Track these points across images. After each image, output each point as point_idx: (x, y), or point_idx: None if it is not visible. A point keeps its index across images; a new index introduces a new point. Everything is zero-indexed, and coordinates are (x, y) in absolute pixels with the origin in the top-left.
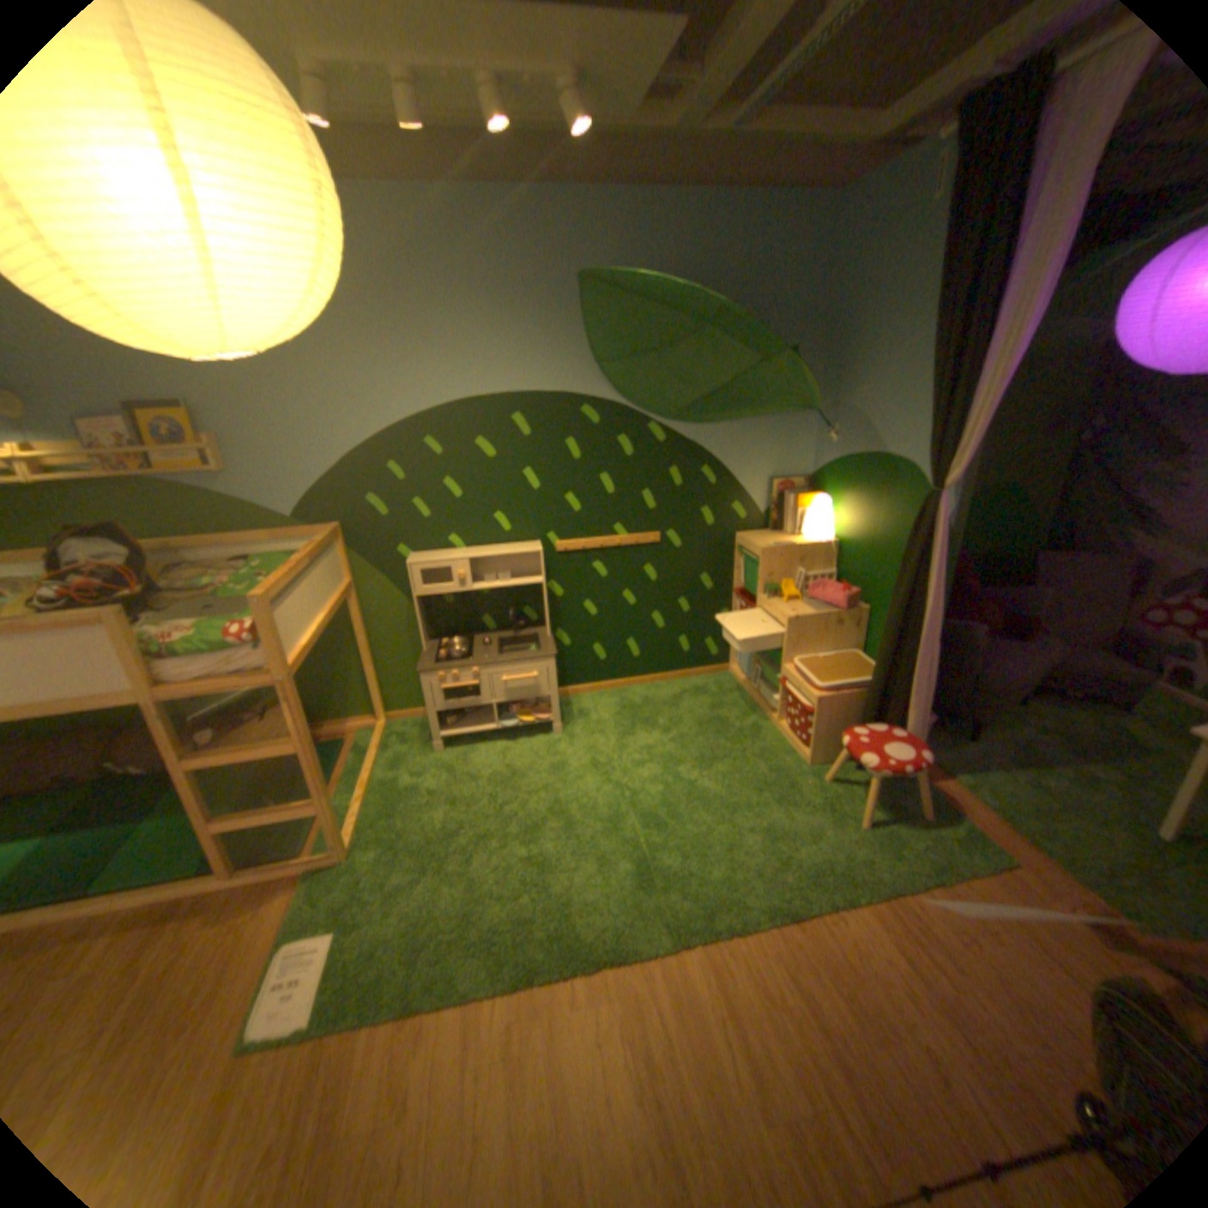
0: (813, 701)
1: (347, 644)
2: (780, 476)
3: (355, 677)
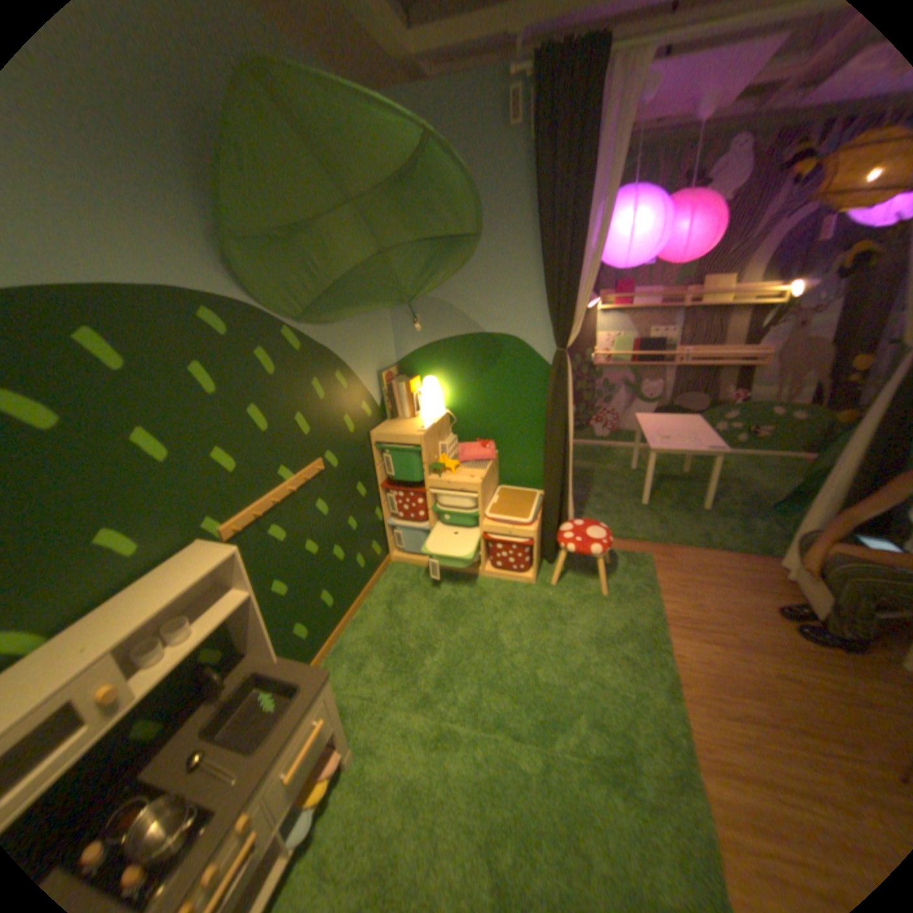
0: (531, 534)
1: None
2: (382, 368)
3: None
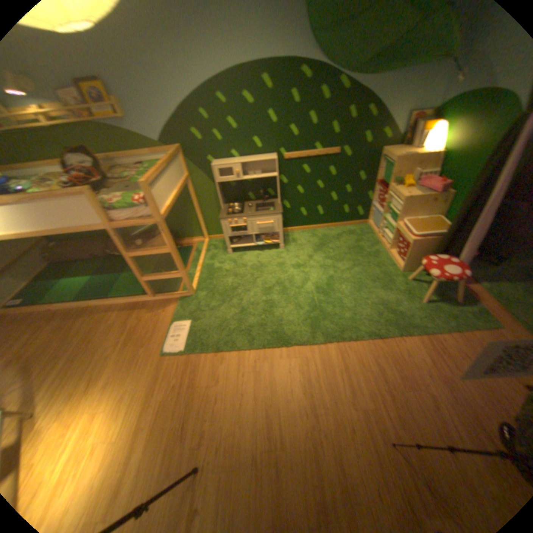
0: (410, 241)
1: (189, 204)
2: (417, 109)
3: (194, 219)
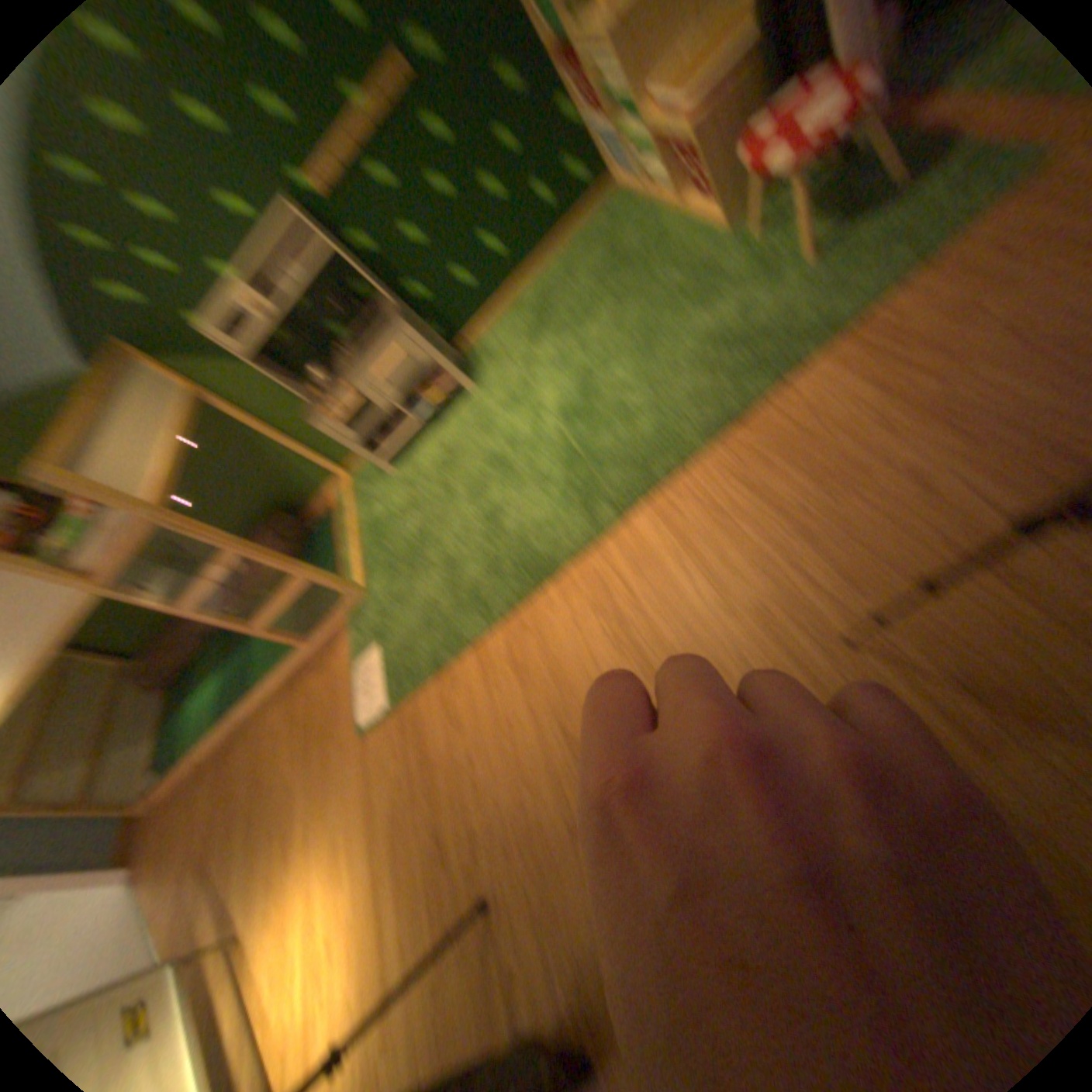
0: (685, 127)
1: (246, 431)
2: None
3: (284, 451)
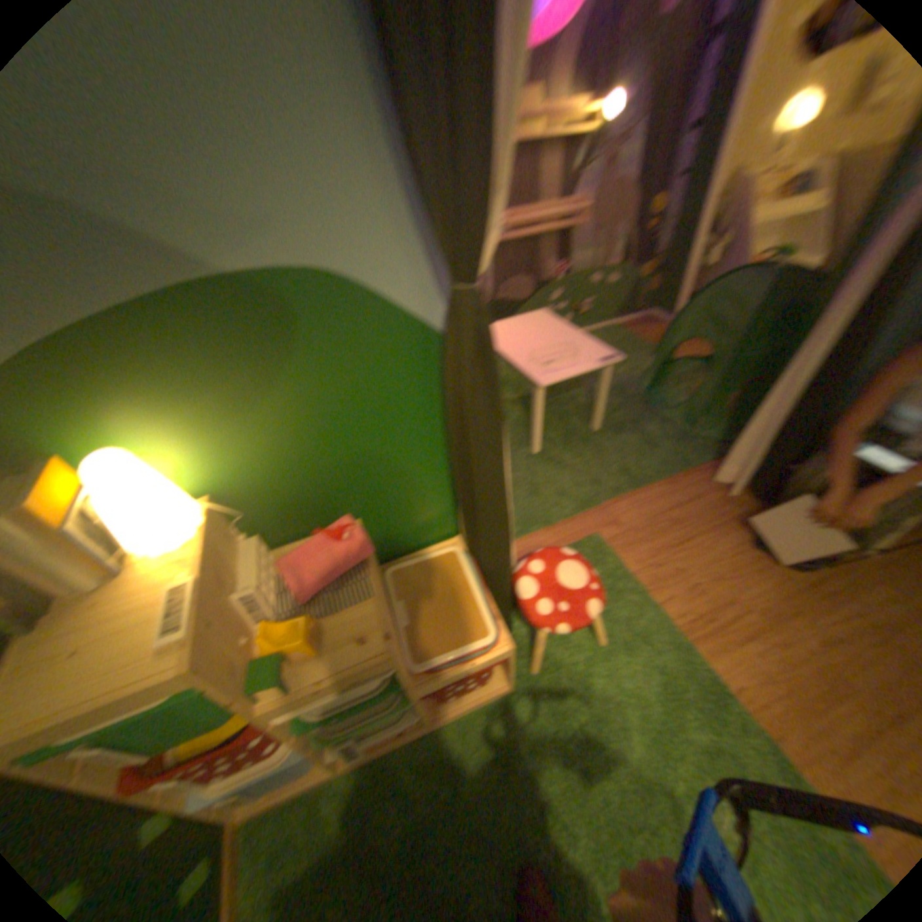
0: (507, 653)
1: None
2: None
3: None
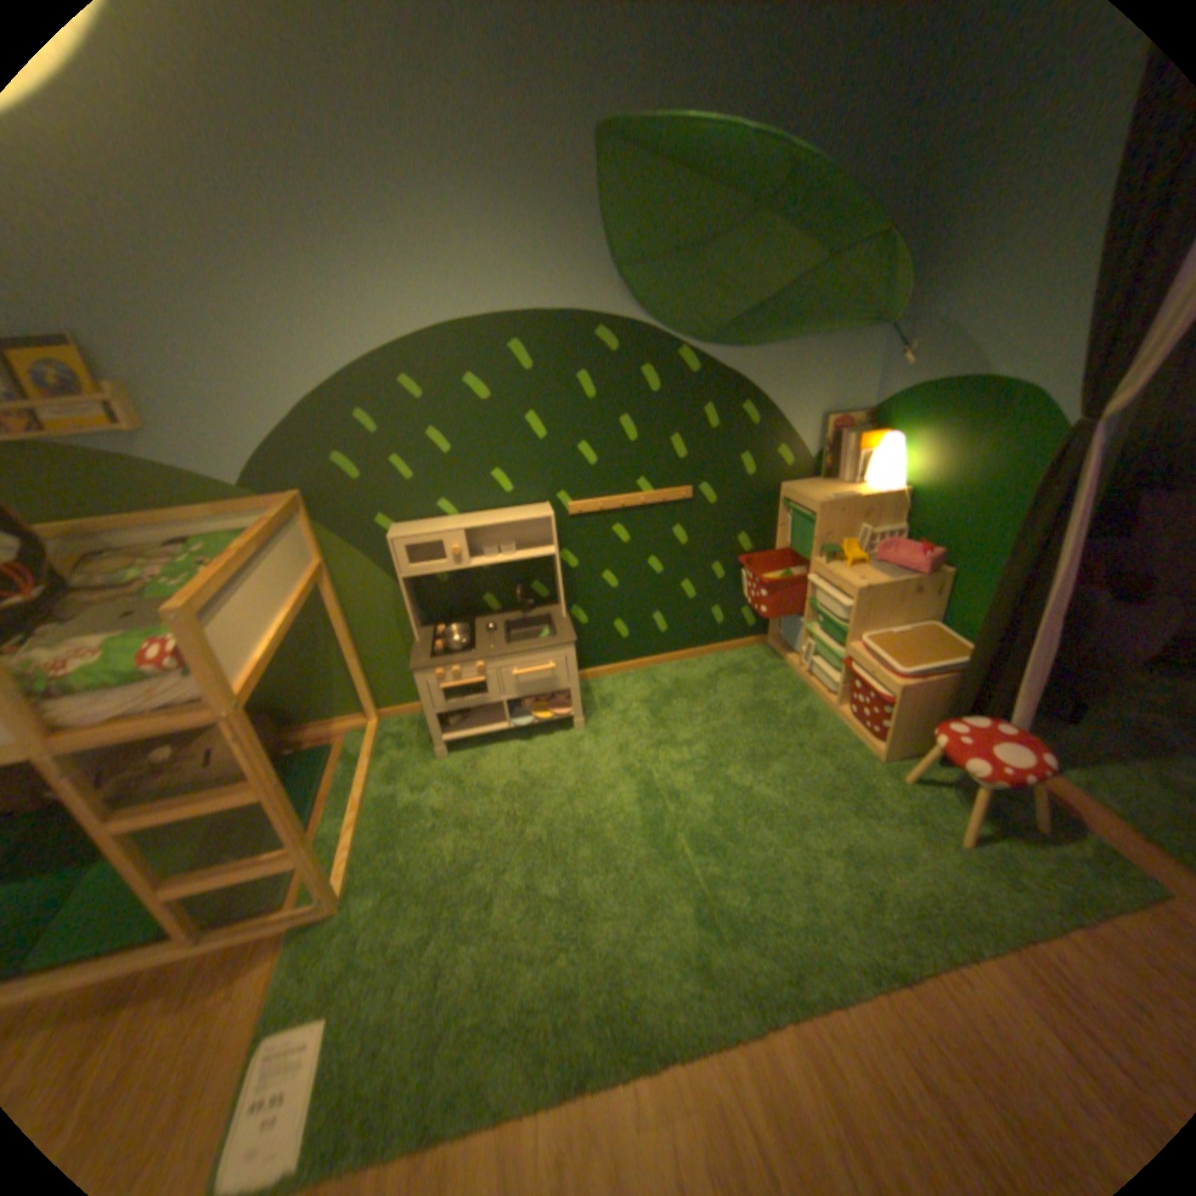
0: (895, 690)
1: (325, 634)
2: (837, 410)
3: (339, 671)
